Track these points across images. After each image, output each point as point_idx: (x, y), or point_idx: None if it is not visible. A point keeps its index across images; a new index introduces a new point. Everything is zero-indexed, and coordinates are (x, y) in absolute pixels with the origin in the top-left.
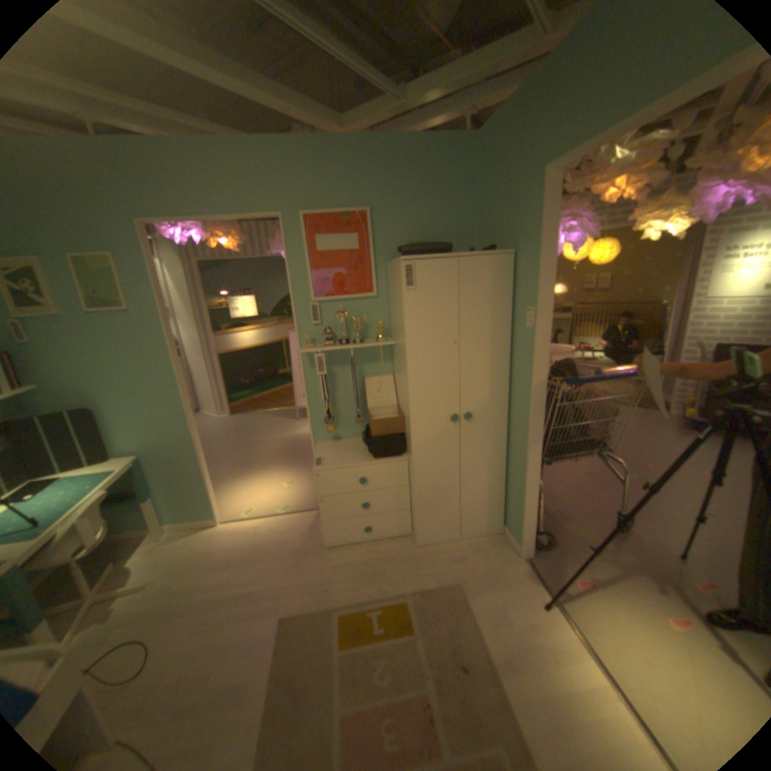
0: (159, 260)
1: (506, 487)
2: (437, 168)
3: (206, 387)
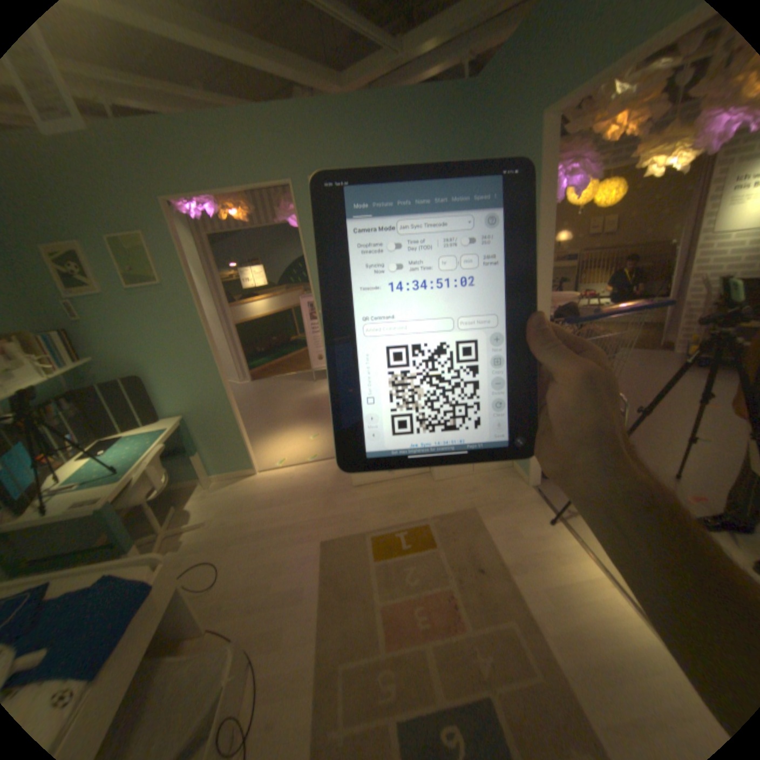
0: None
1: None
2: (436, 121)
3: (226, 357)
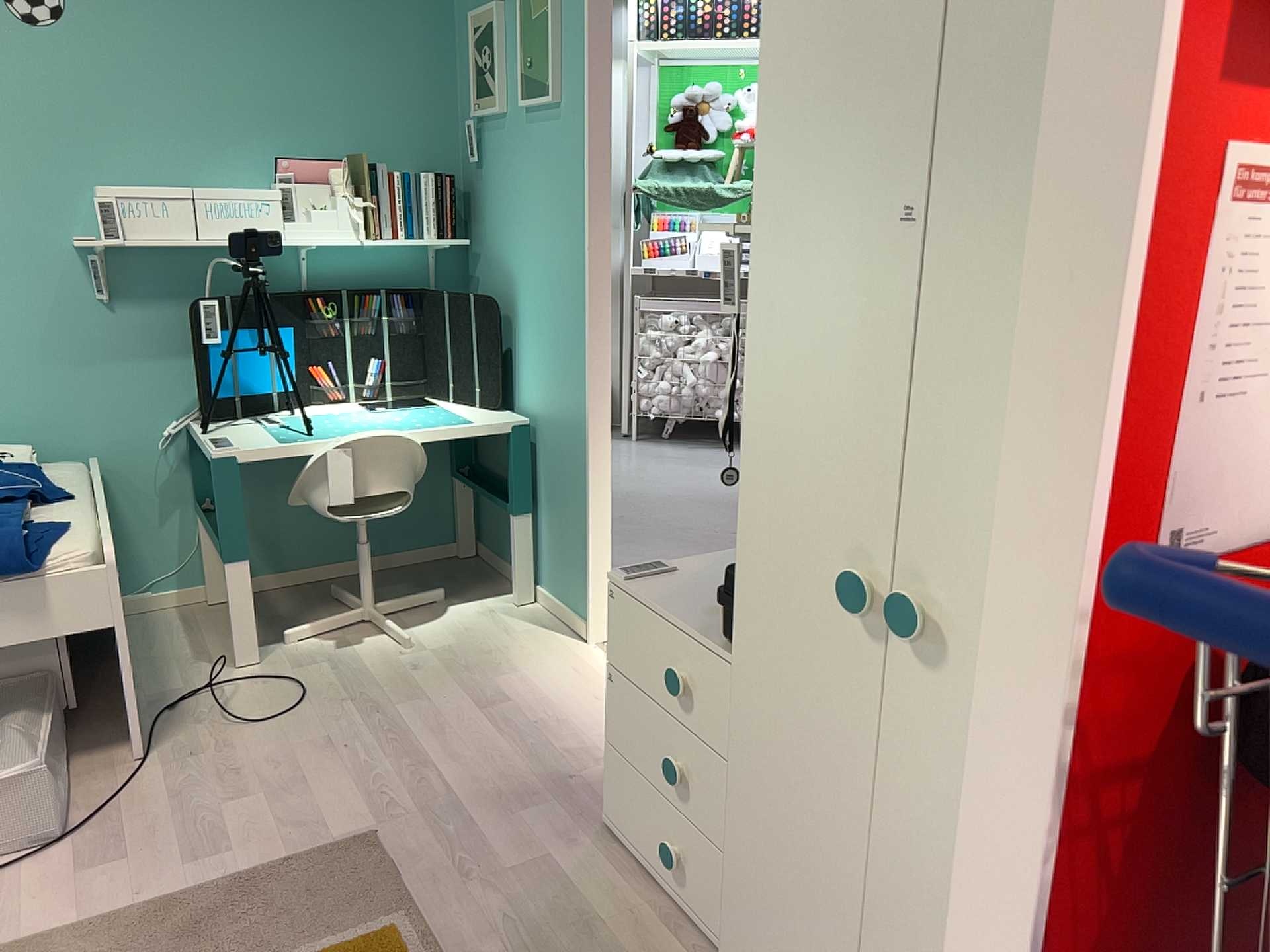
0: None
1: None
2: None
3: None
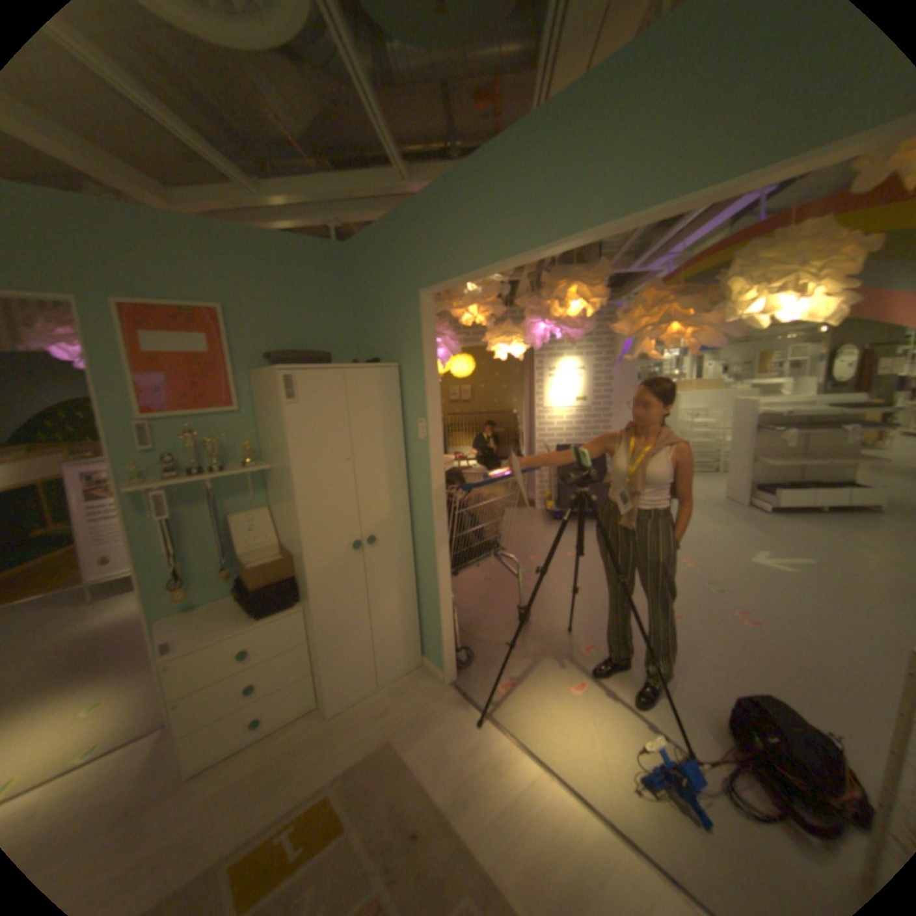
0: None
1: (419, 611)
2: (305, 273)
3: None
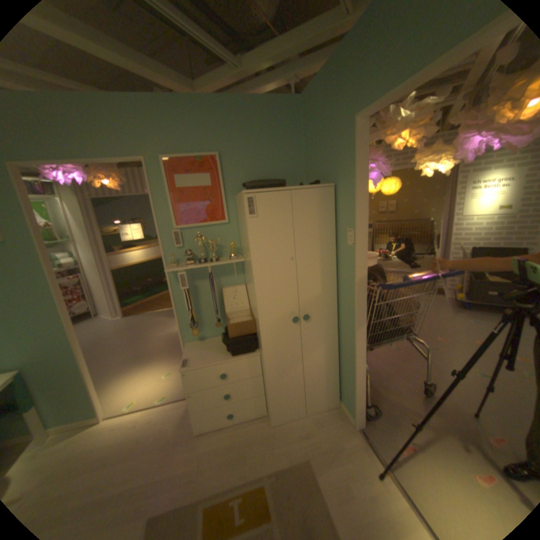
0: (58, 198)
1: (339, 370)
2: (270, 122)
3: (101, 297)
